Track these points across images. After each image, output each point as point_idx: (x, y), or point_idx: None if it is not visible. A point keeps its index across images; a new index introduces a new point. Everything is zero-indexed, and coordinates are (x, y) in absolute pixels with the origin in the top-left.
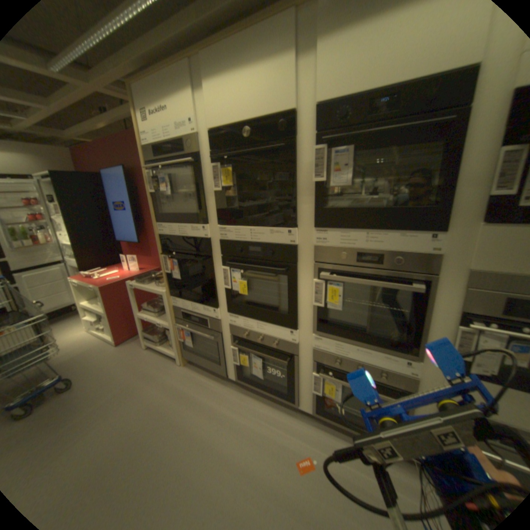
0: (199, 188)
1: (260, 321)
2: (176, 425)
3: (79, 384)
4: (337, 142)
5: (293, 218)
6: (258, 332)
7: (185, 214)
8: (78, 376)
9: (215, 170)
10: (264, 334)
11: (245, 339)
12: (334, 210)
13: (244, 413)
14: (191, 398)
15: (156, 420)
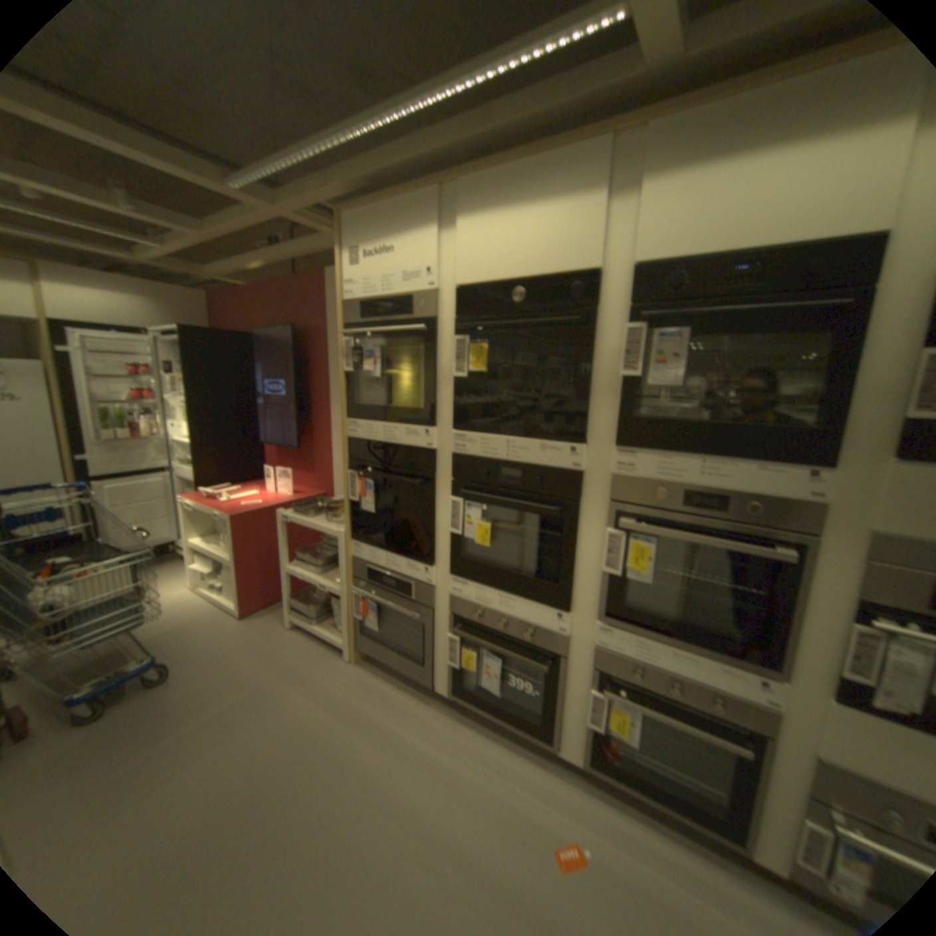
0: (427, 370)
1: (506, 593)
2: (342, 763)
3: (178, 677)
4: (663, 320)
5: (580, 429)
6: (499, 611)
7: (397, 408)
8: (176, 663)
9: (459, 346)
10: (511, 615)
11: (475, 622)
12: (650, 421)
13: (460, 756)
14: (369, 720)
15: (309, 751)
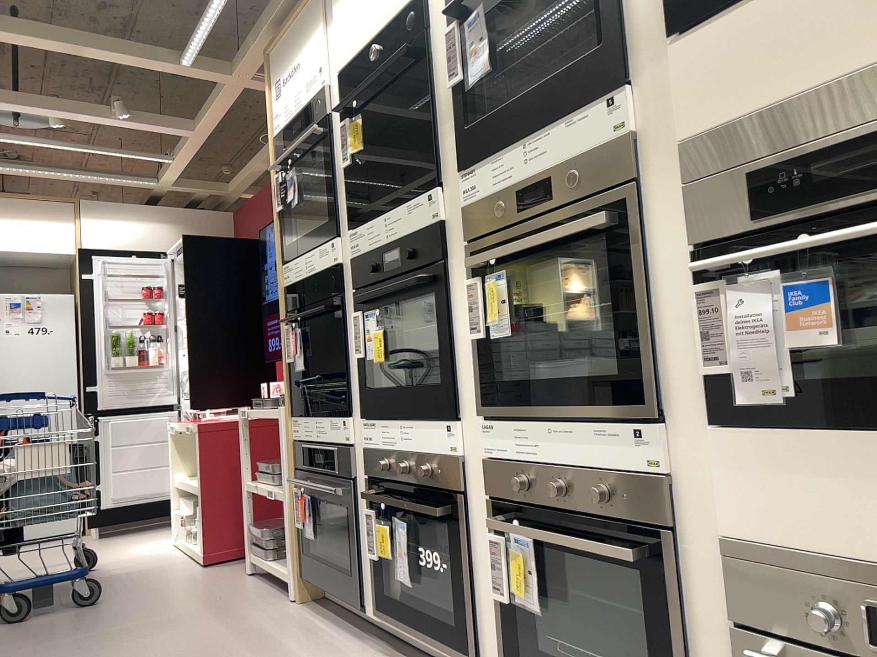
0: (328, 173)
1: (405, 420)
2: None
3: (114, 599)
4: (468, 10)
5: (437, 170)
6: (402, 449)
7: (313, 229)
8: (120, 590)
9: (342, 131)
10: (411, 450)
11: (384, 475)
12: (478, 125)
13: None
14: (279, 643)
15: None
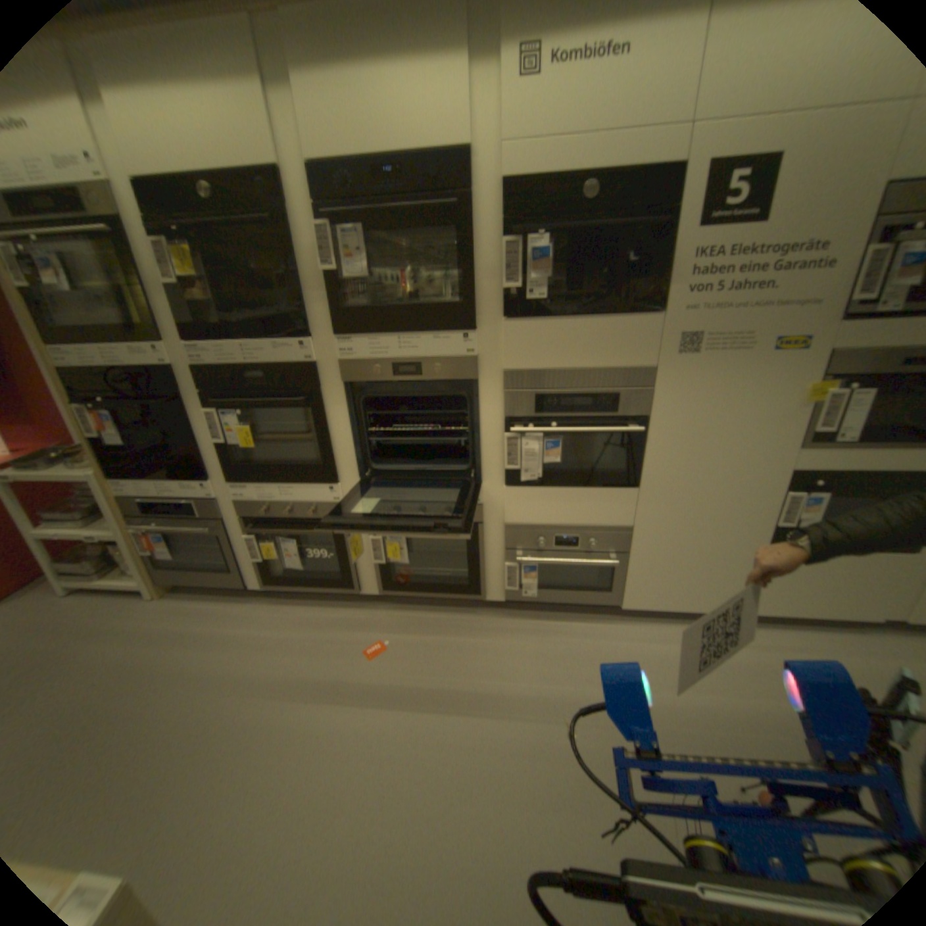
0: (132, 280)
1: (284, 484)
2: (166, 674)
3: None
4: (342, 218)
5: (304, 325)
6: (283, 501)
7: (110, 326)
8: None
9: (159, 249)
10: (293, 501)
11: (264, 517)
12: (355, 311)
13: (282, 626)
14: (187, 634)
15: (127, 680)
